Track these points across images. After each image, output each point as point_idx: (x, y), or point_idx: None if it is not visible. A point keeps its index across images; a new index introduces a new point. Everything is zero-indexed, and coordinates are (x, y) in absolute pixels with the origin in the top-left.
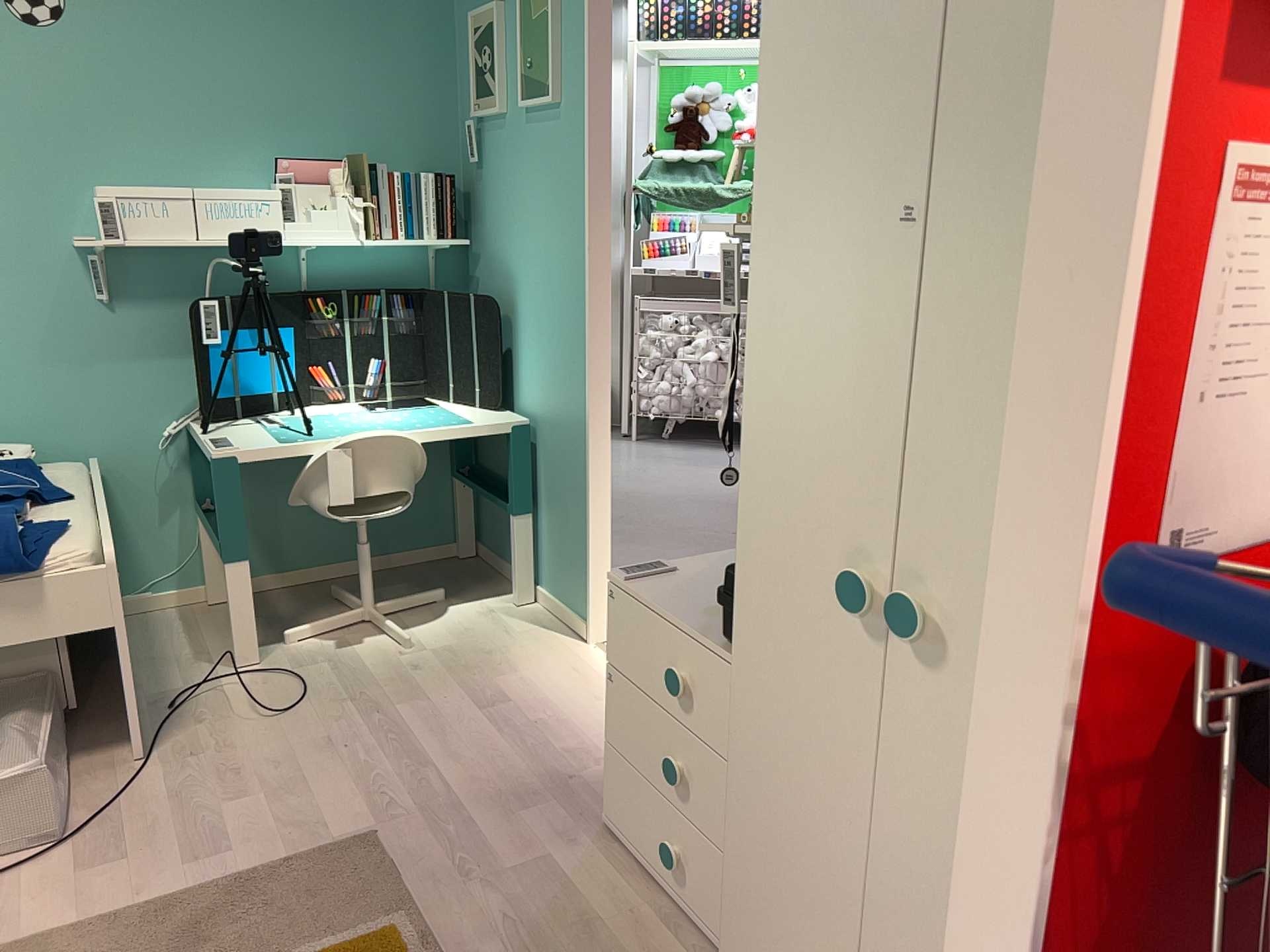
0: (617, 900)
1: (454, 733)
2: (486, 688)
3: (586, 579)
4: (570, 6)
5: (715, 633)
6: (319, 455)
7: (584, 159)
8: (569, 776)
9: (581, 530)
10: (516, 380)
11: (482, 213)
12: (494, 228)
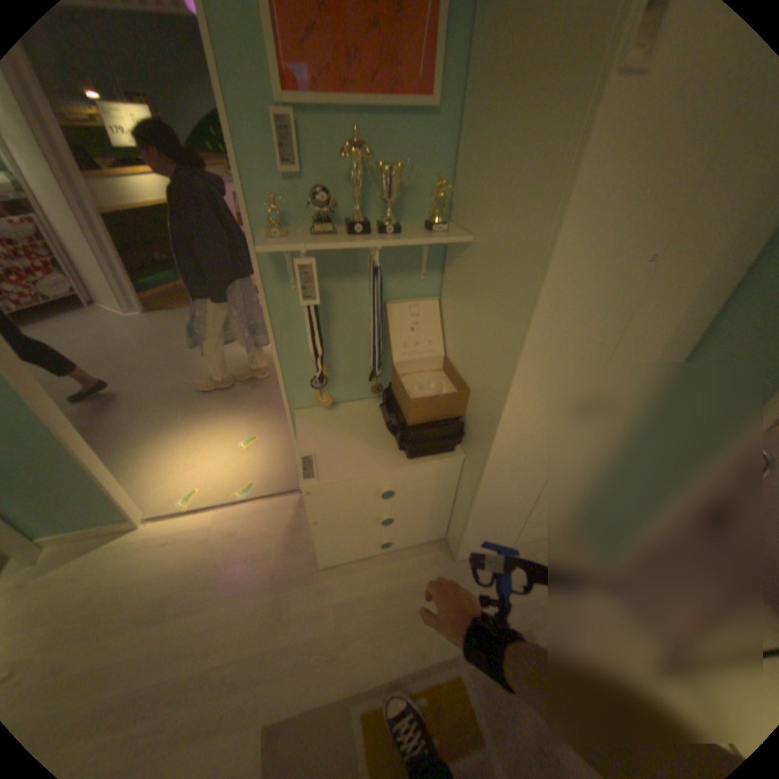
0: (375, 579)
1: (180, 647)
2: (136, 612)
3: (108, 503)
4: None
5: (401, 462)
6: None
7: None
8: (271, 578)
9: (80, 484)
10: None
11: None
12: None
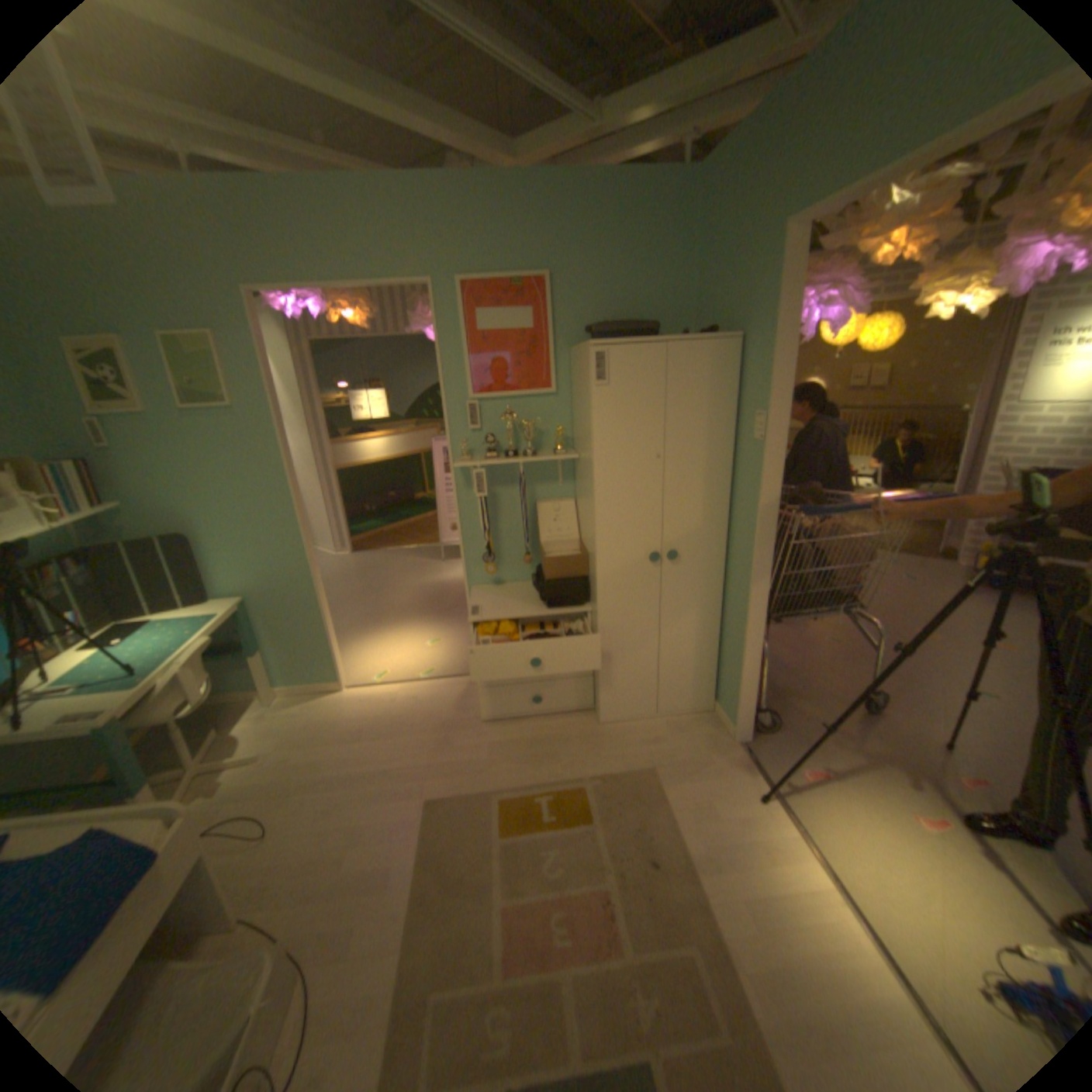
0: (526, 731)
1: (370, 757)
2: (340, 737)
3: (329, 661)
4: (233, 348)
5: (542, 611)
6: (160, 682)
7: (274, 438)
8: (441, 725)
9: (317, 638)
10: (207, 581)
11: (116, 481)
12: (142, 489)
